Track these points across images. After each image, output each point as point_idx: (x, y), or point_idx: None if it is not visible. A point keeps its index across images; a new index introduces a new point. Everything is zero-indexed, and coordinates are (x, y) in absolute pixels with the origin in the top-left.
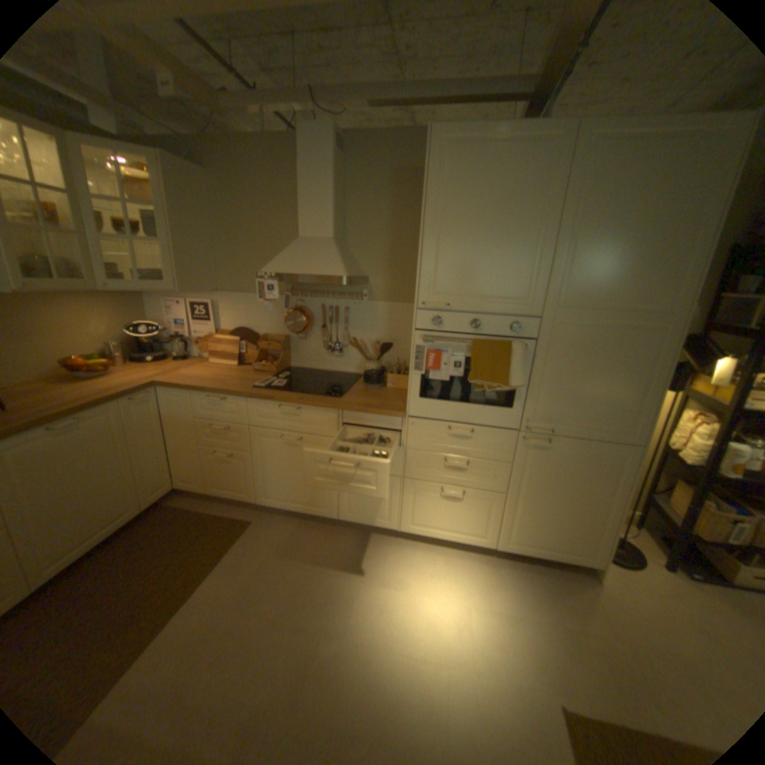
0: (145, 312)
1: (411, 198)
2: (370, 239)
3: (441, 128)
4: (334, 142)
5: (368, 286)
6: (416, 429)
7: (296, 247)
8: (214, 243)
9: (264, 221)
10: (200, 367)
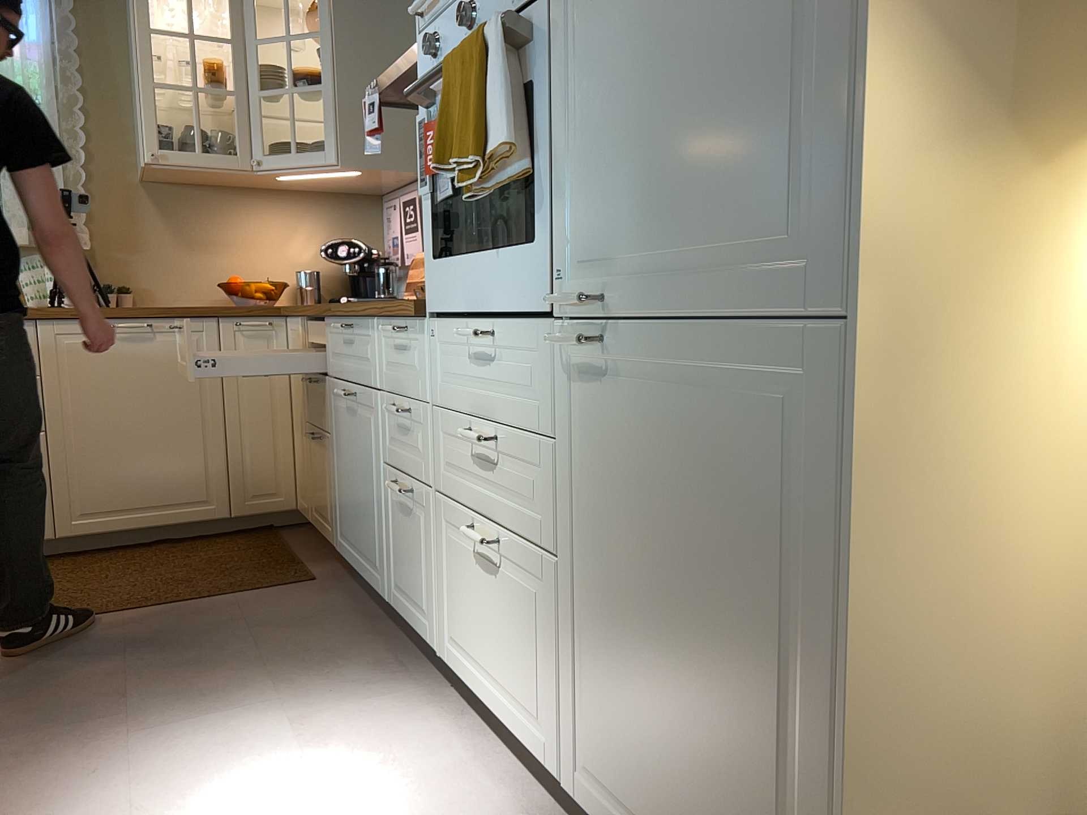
0: (383, 235)
1: None
2: None
3: None
4: None
5: None
6: (439, 350)
7: None
8: None
9: None
10: None
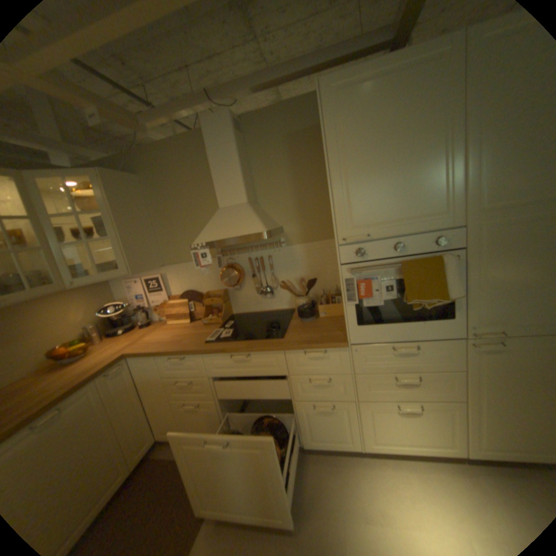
0: (112, 295)
1: (304, 154)
2: (277, 196)
3: (327, 79)
4: (232, 125)
5: (284, 234)
6: (361, 355)
7: (218, 217)
8: (154, 229)
9: (189, 203)
10: (160, 331)
